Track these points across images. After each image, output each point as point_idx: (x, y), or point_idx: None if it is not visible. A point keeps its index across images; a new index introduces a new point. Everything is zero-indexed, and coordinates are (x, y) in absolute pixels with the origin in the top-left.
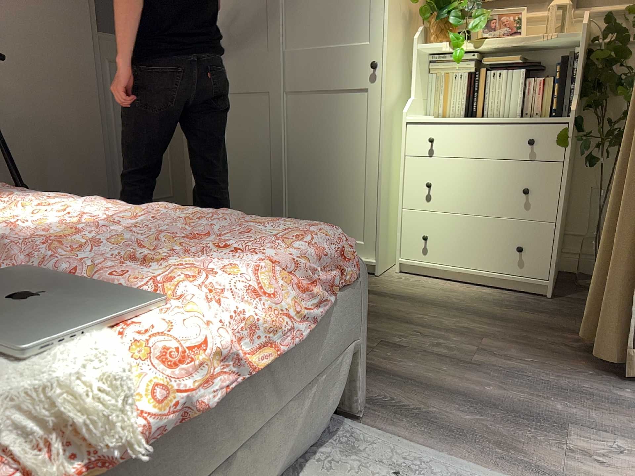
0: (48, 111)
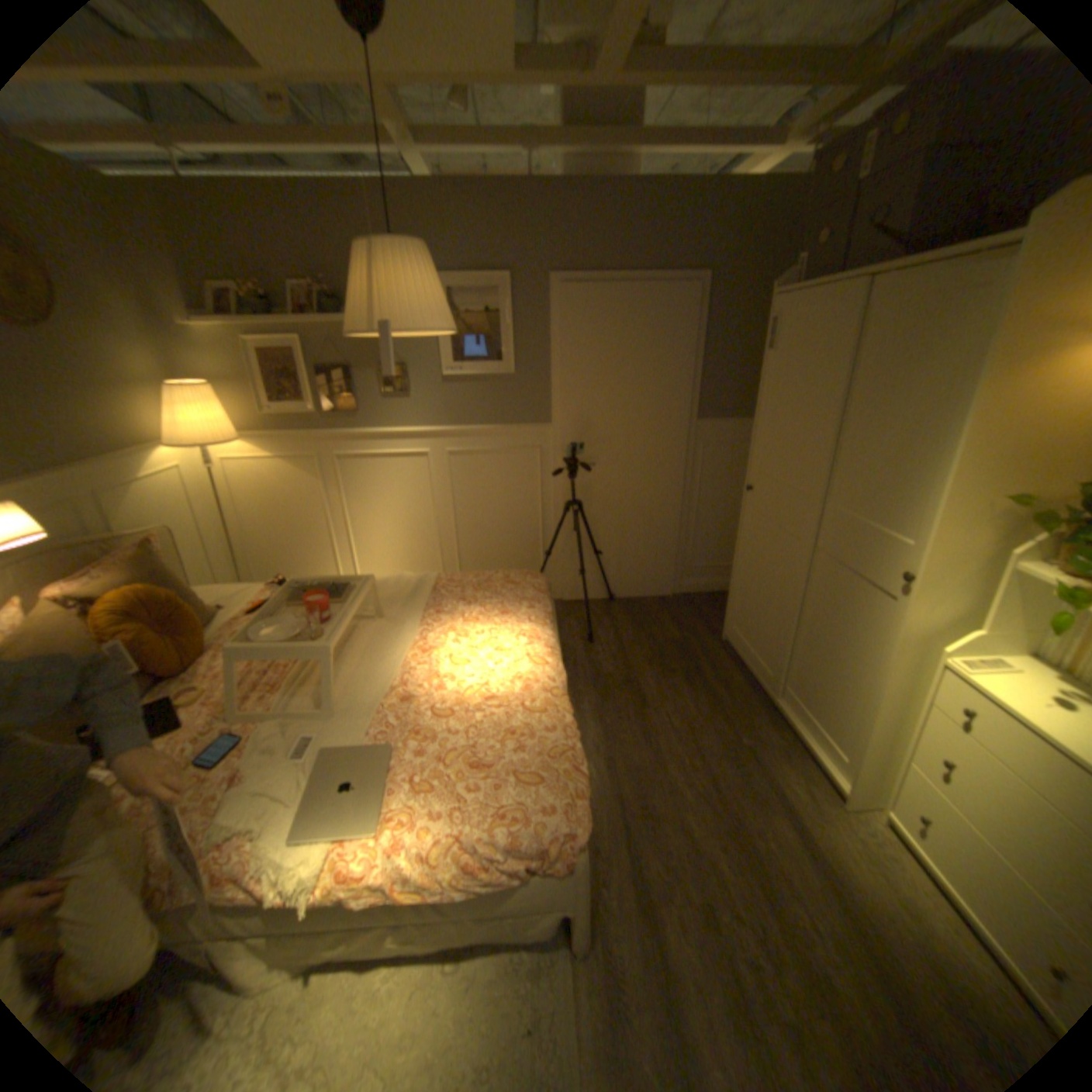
0: (633, 493)
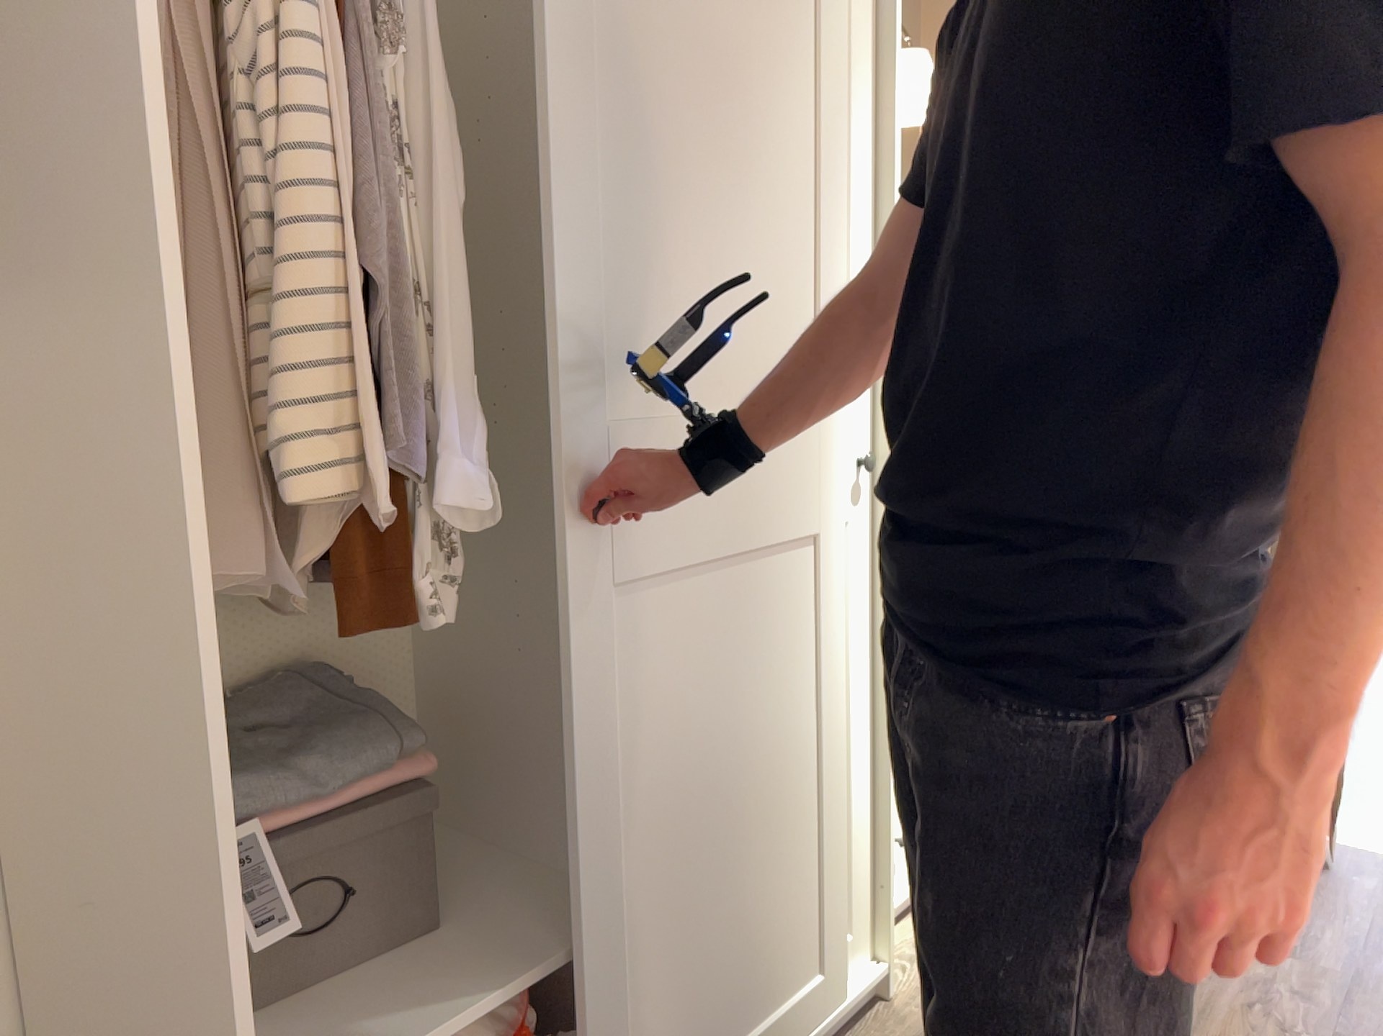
0: None
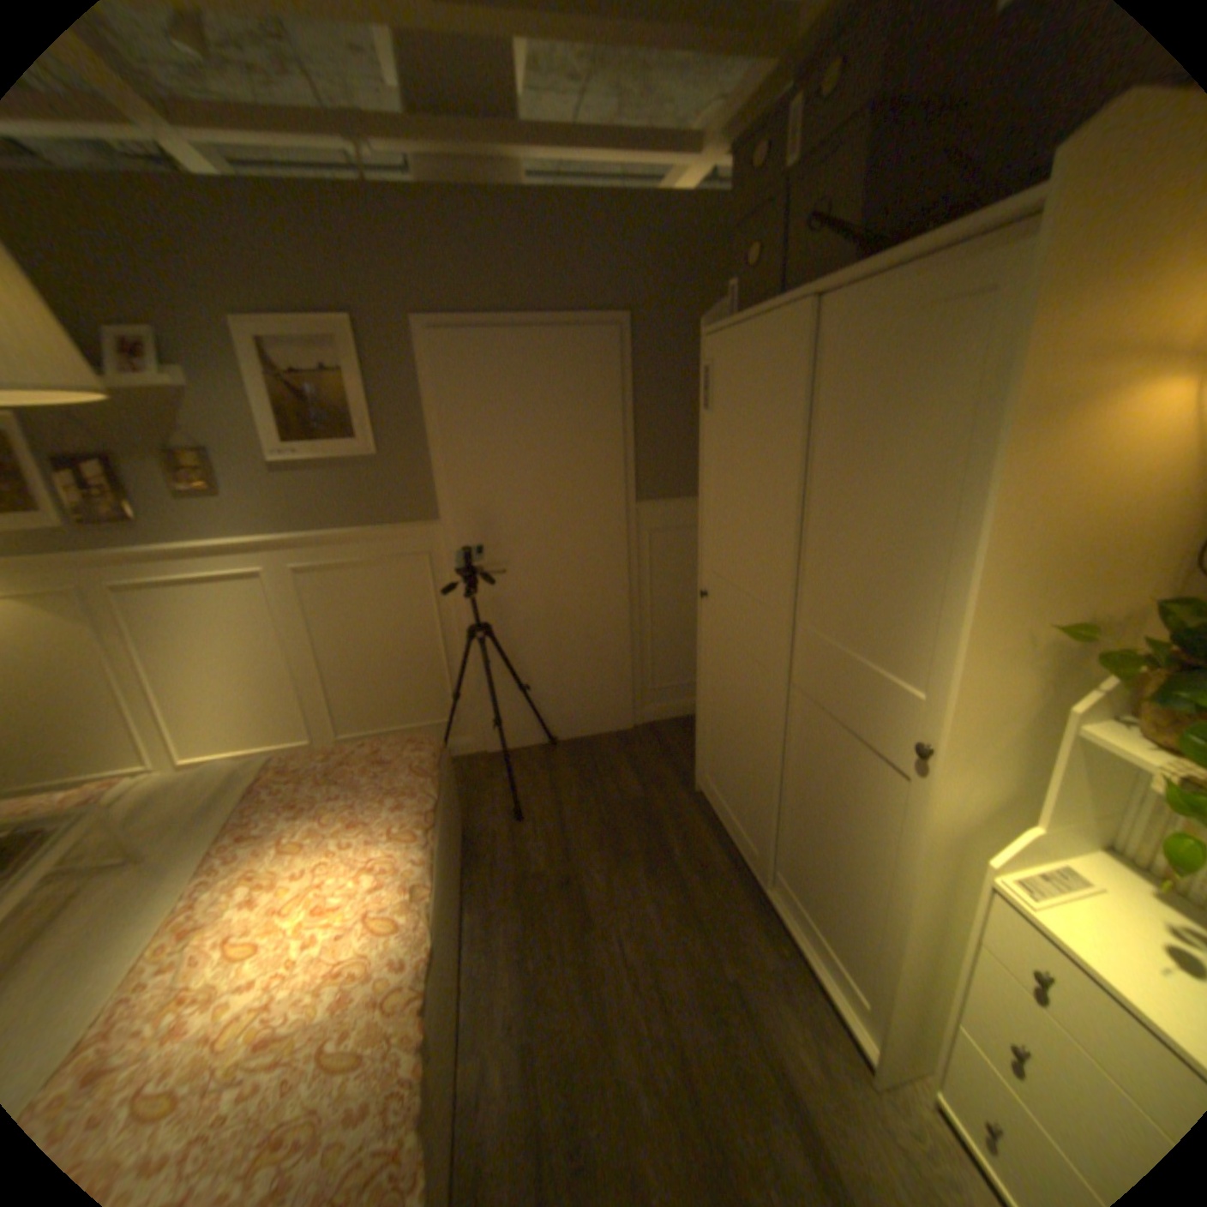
0: (563, 602)
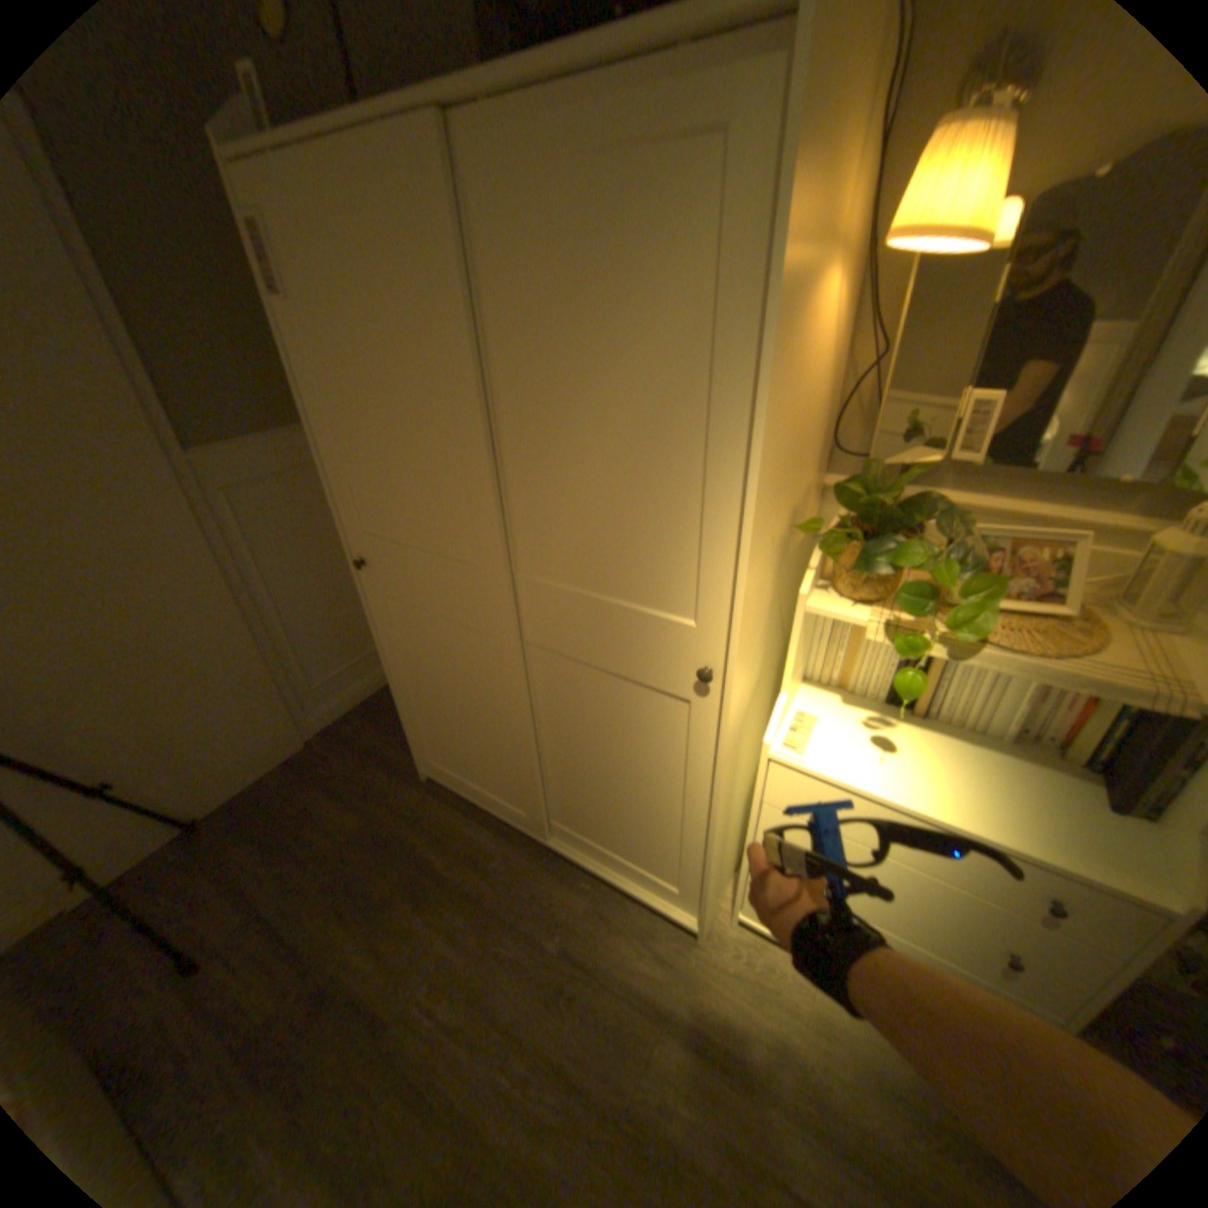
0: (114, 634)
